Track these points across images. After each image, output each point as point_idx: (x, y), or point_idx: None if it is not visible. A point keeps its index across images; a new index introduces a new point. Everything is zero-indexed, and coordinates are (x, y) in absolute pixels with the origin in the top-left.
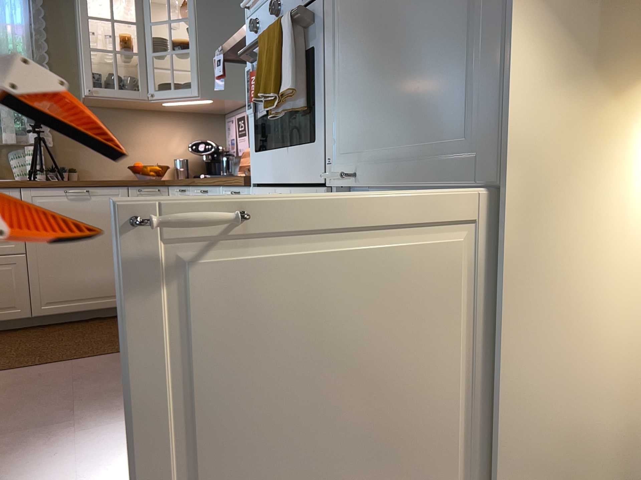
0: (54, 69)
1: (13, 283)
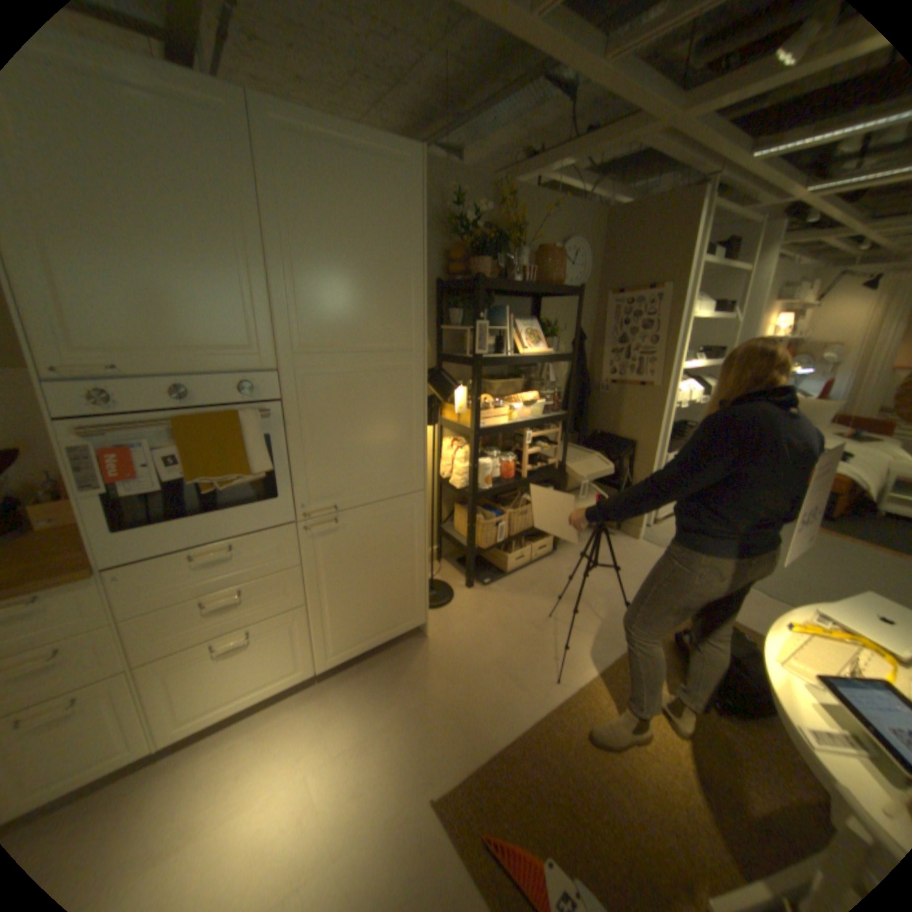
0: None
1: None
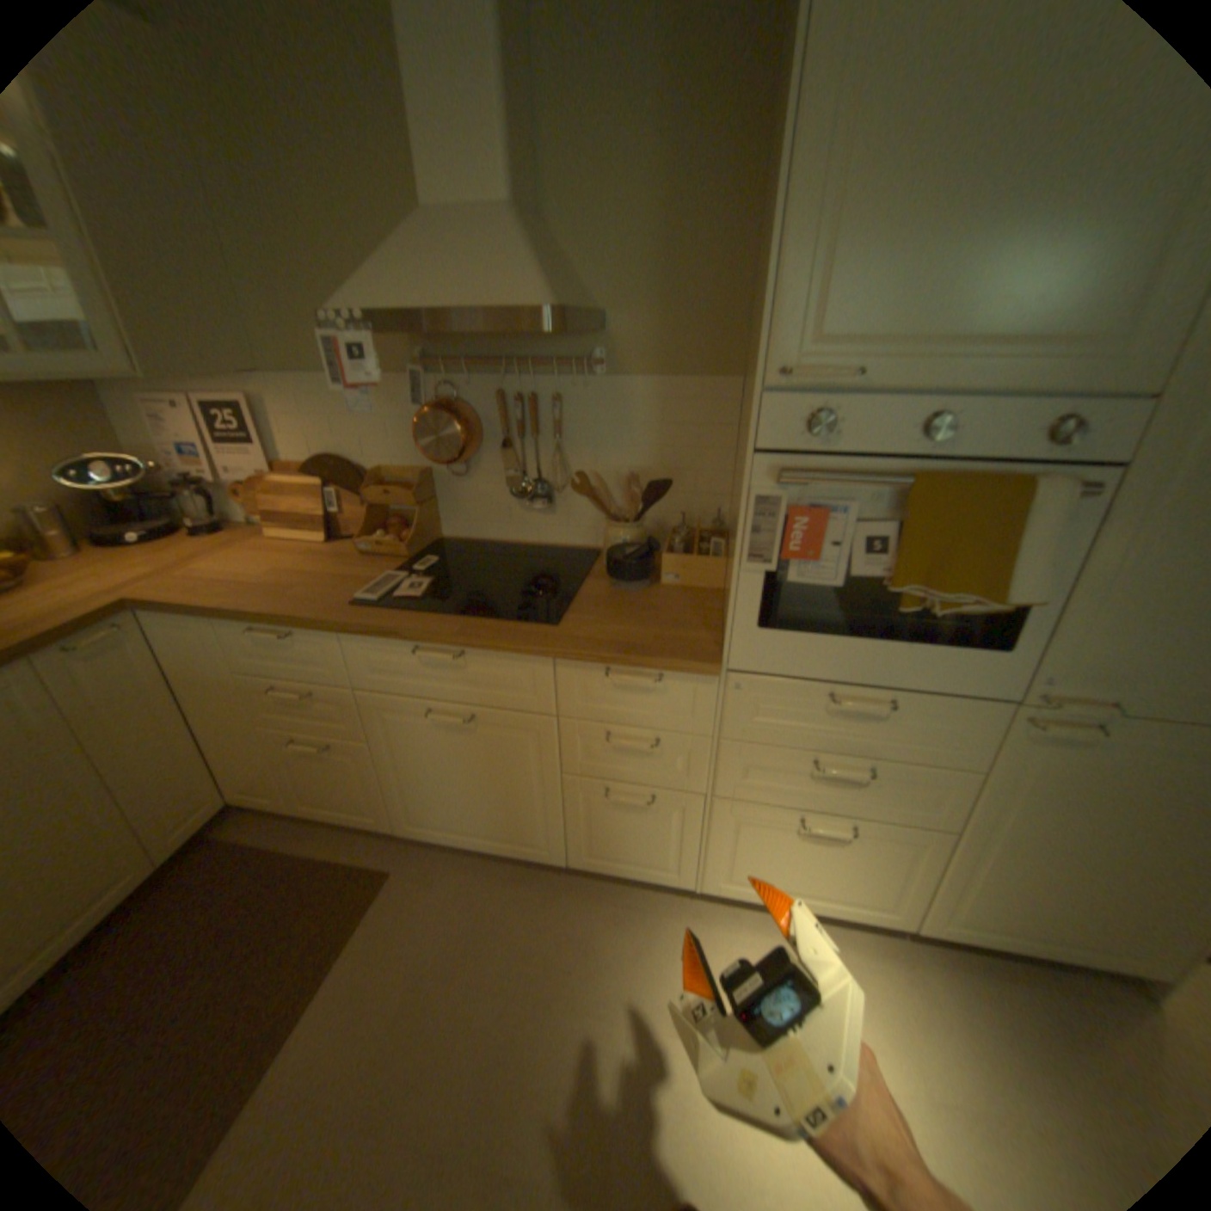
0: None
1: None
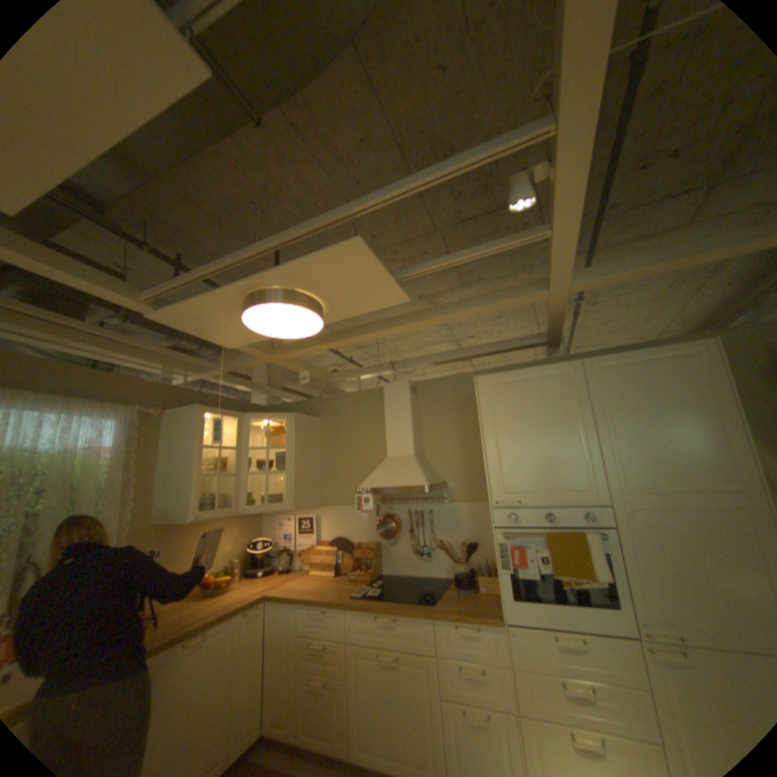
0: (129, 492)
1: None
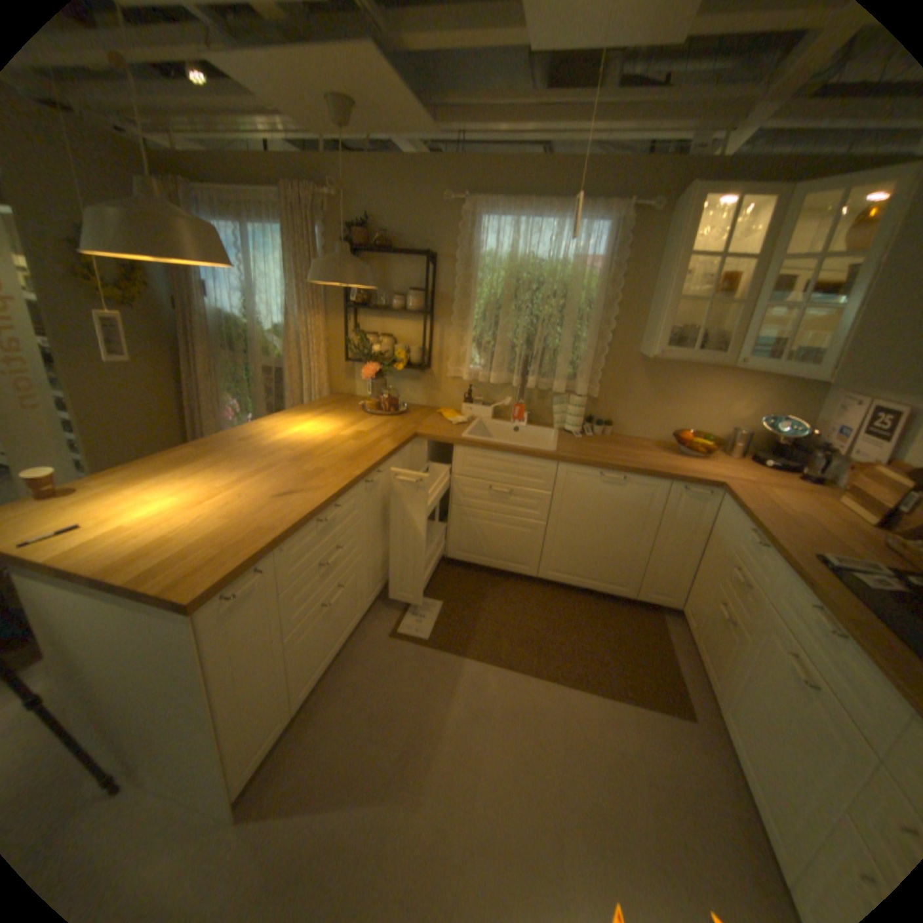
0: (622, 308)
1: (530, 545)
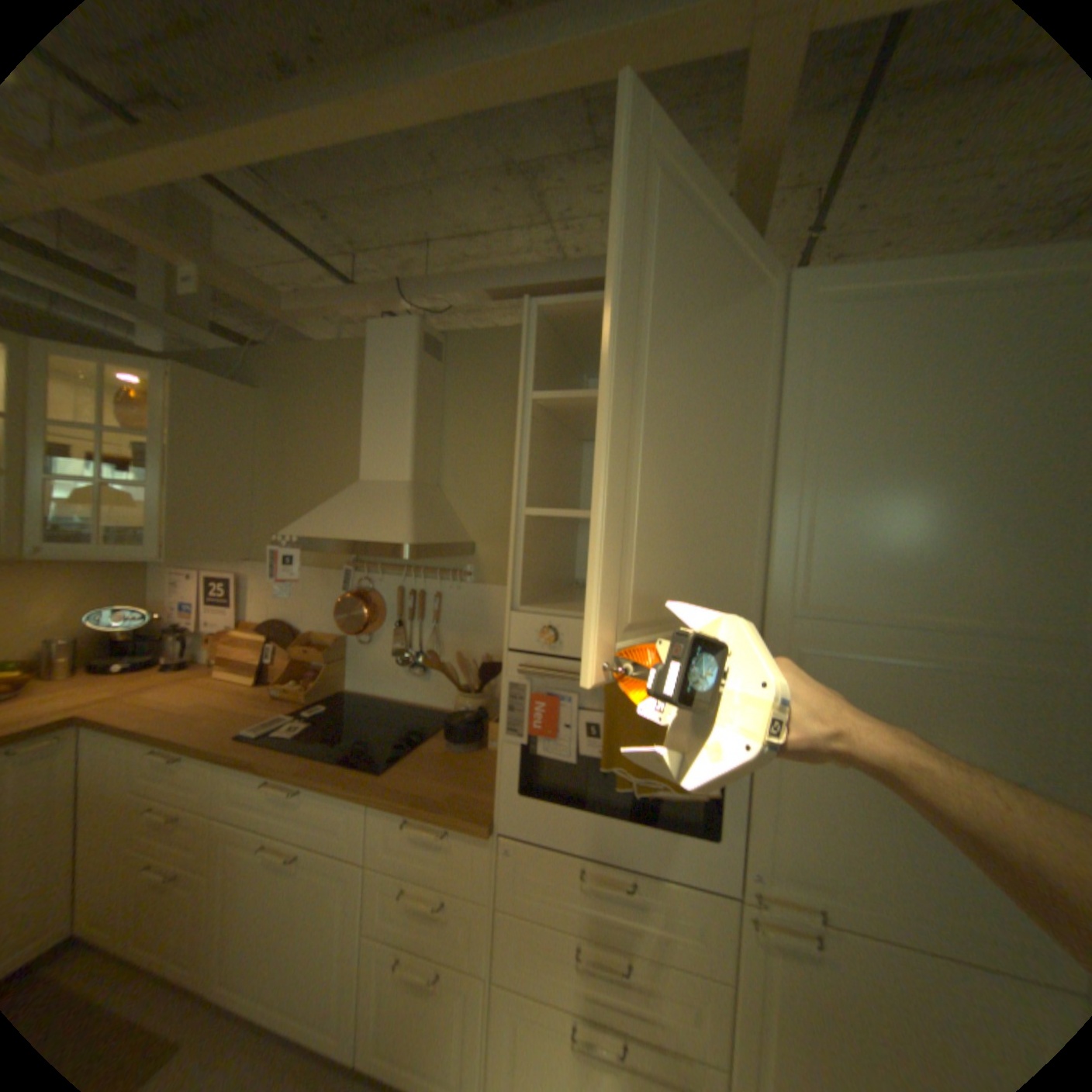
0: None
1: None
